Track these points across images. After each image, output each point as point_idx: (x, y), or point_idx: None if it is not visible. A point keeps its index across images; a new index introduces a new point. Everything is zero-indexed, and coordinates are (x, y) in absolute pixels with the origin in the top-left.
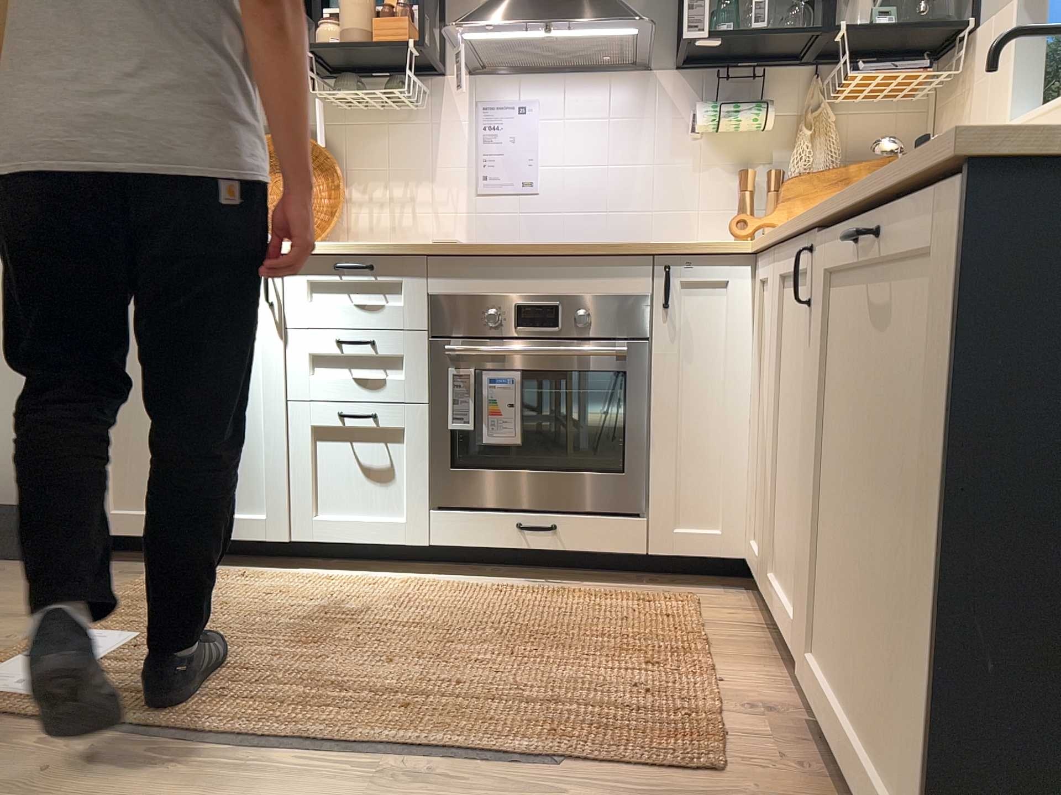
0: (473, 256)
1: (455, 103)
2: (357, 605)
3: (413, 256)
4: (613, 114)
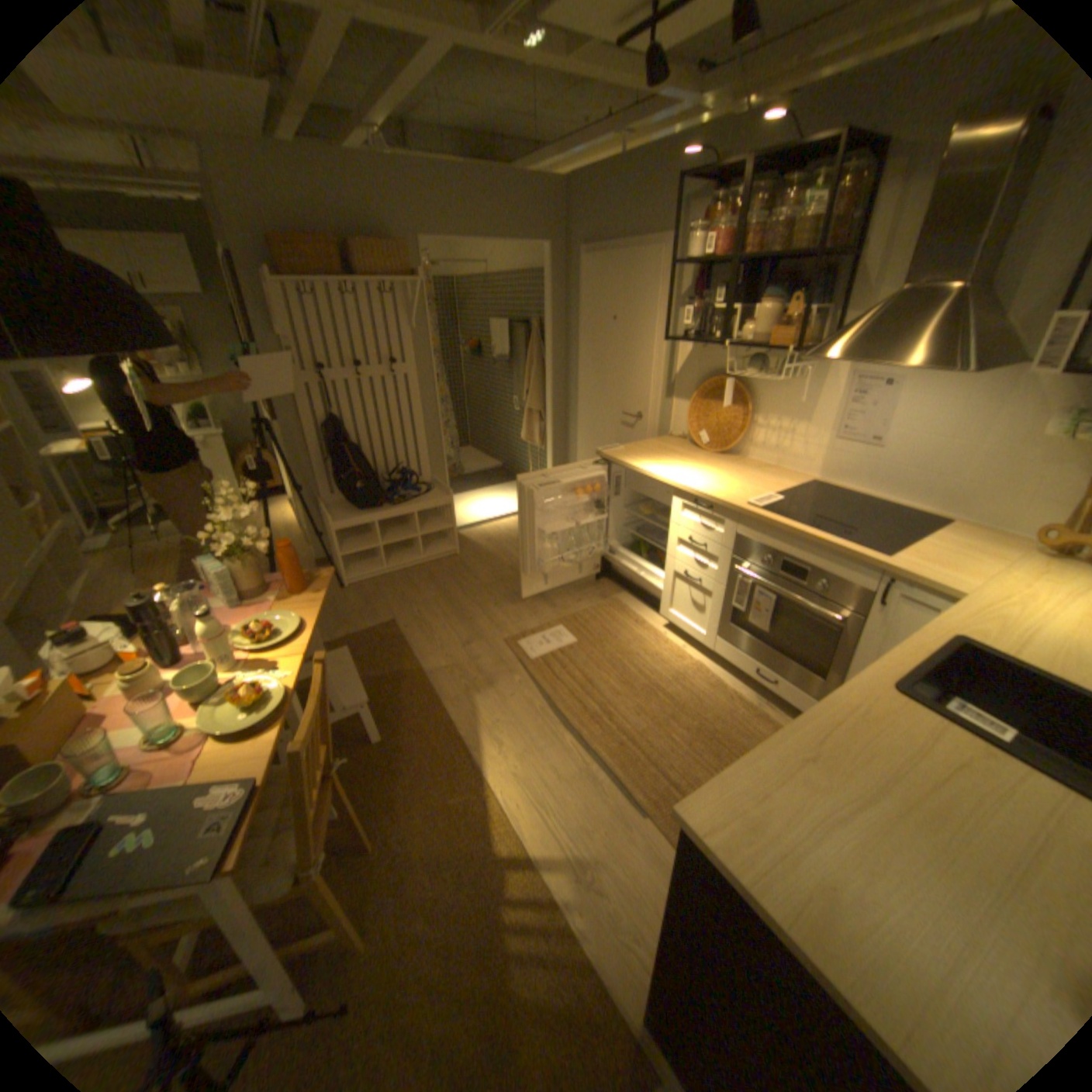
0: (763, 522)
1: (839, 370)
2: (661, 665)
3: (732, 510)
4: (975, 397)
